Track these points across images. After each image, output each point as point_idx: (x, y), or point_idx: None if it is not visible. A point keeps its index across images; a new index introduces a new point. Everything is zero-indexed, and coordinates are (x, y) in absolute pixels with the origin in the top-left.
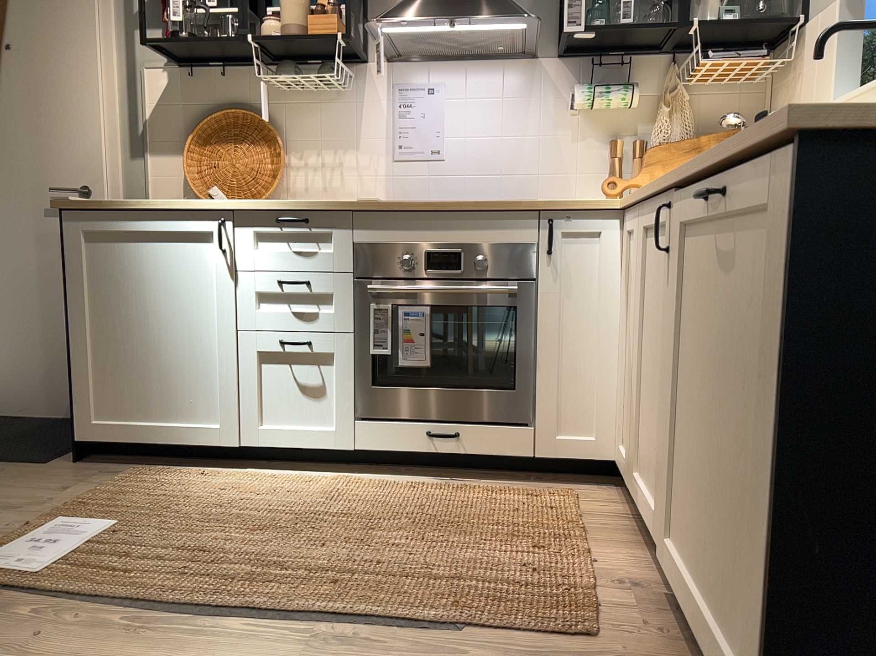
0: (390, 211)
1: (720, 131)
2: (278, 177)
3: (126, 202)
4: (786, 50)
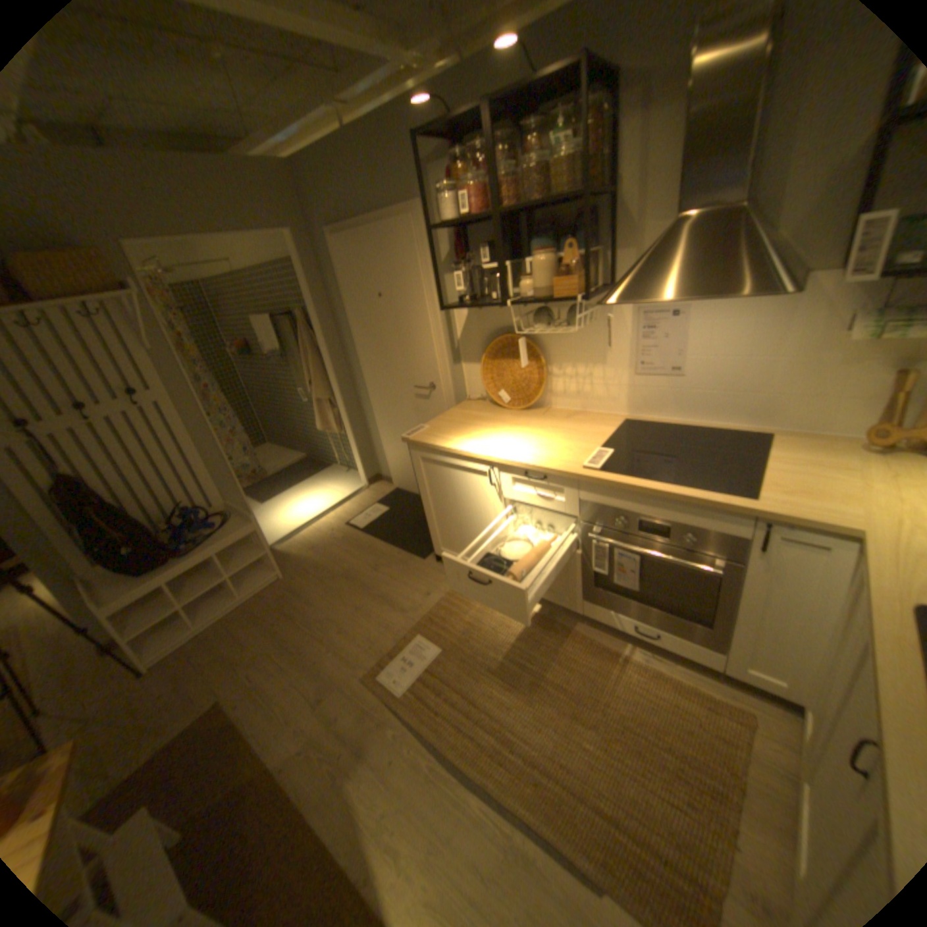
0: (608, 485)
1: None
2: (542, 387)
3: (437, 445)
4: None
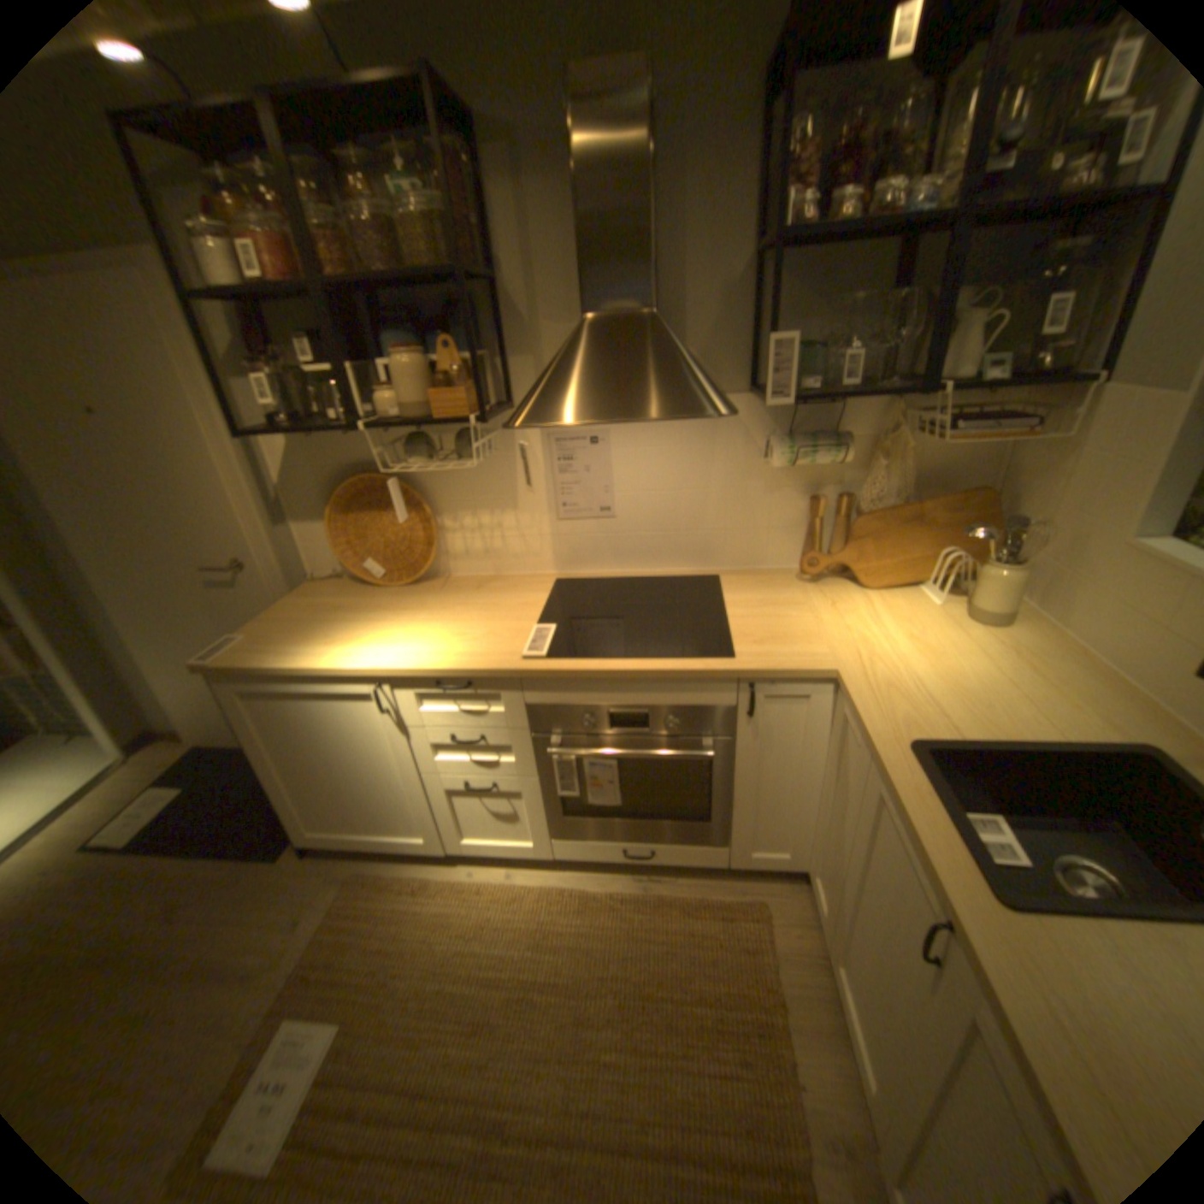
0: (562, 677)
1: (948, 474)
2: (433, 549)
3: (267, 669)
4: (1065, 393)
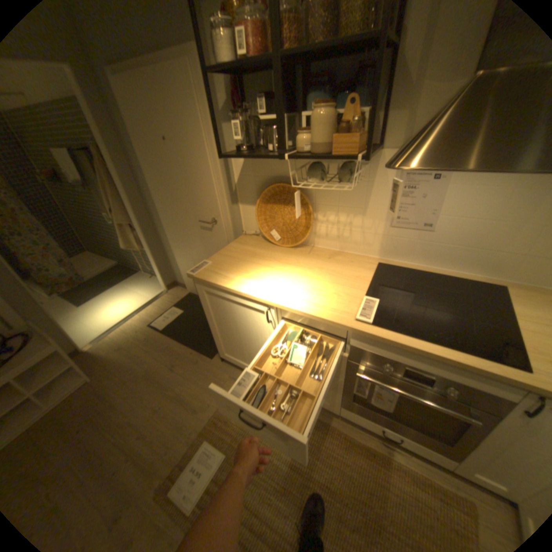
0: (381, 340)
1: None
2: (309, 230)
3: (219, 284)
4: None
